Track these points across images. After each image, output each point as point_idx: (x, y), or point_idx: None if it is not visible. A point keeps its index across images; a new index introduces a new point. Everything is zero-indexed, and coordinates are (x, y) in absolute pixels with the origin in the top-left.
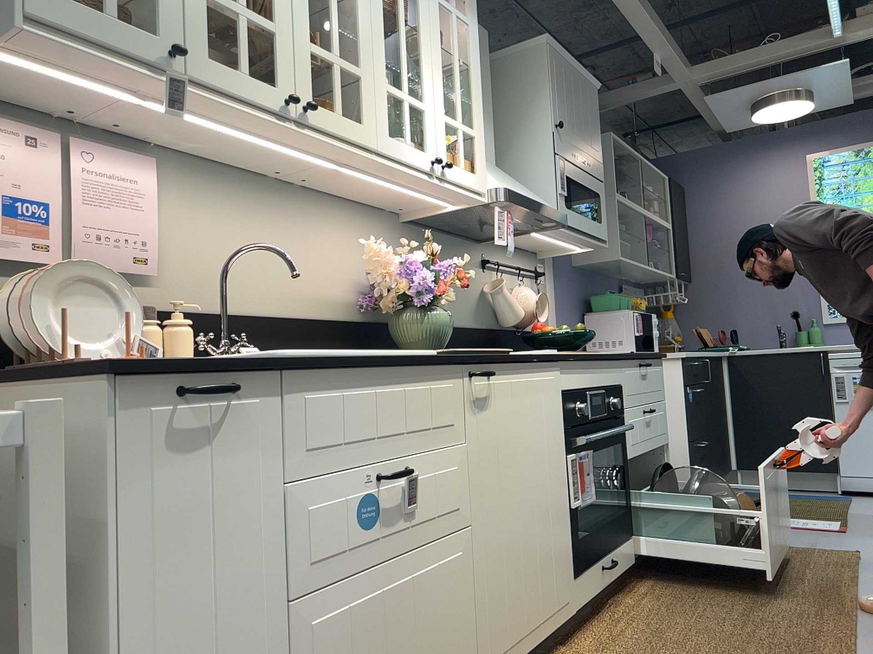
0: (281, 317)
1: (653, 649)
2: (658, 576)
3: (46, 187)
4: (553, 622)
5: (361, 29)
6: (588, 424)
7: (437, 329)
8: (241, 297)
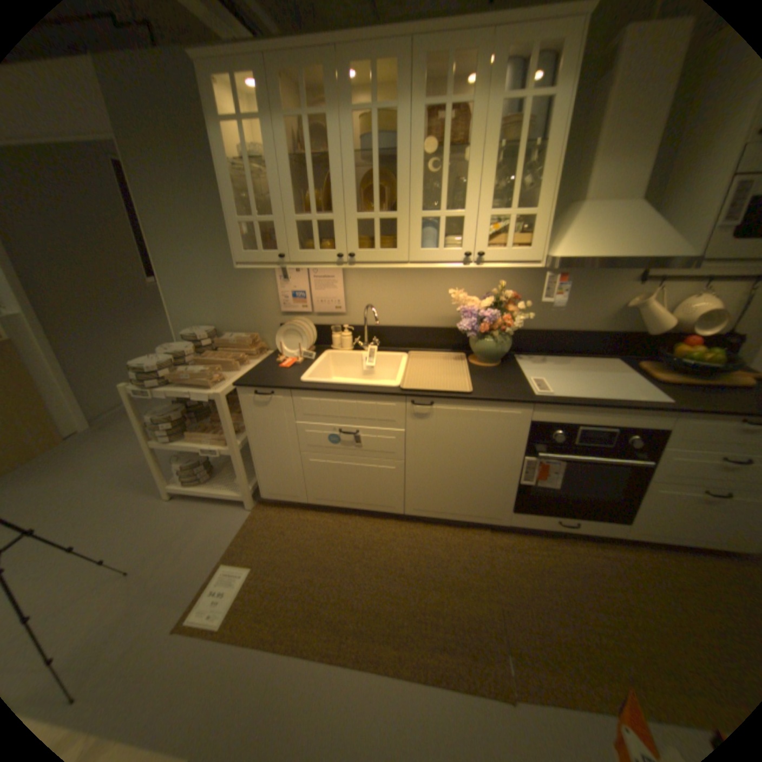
0: (410, 327)
1: (523, 575)
2: (650, 560)
3: (304, 286)
4: (479, 520)
5: (399, 182)
6: (573, 446)
7: (489, 349)
8: (388, 318)
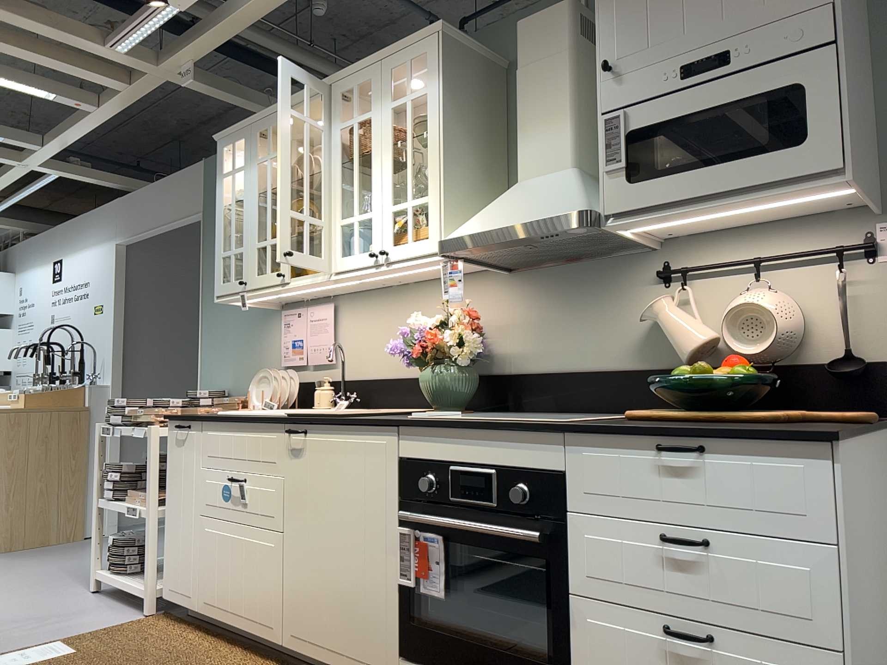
0: (394, 378)
1: None
2: None
3: (301, 332)
4: None
5: (323, 197)
6: (452, 506)
7: (432, 386)
8: (374, 367)
